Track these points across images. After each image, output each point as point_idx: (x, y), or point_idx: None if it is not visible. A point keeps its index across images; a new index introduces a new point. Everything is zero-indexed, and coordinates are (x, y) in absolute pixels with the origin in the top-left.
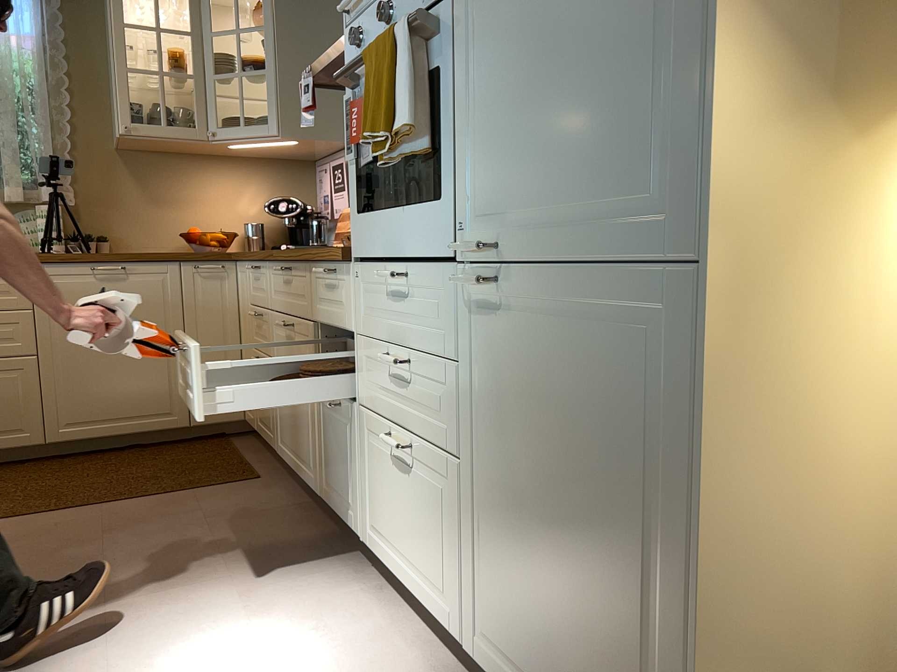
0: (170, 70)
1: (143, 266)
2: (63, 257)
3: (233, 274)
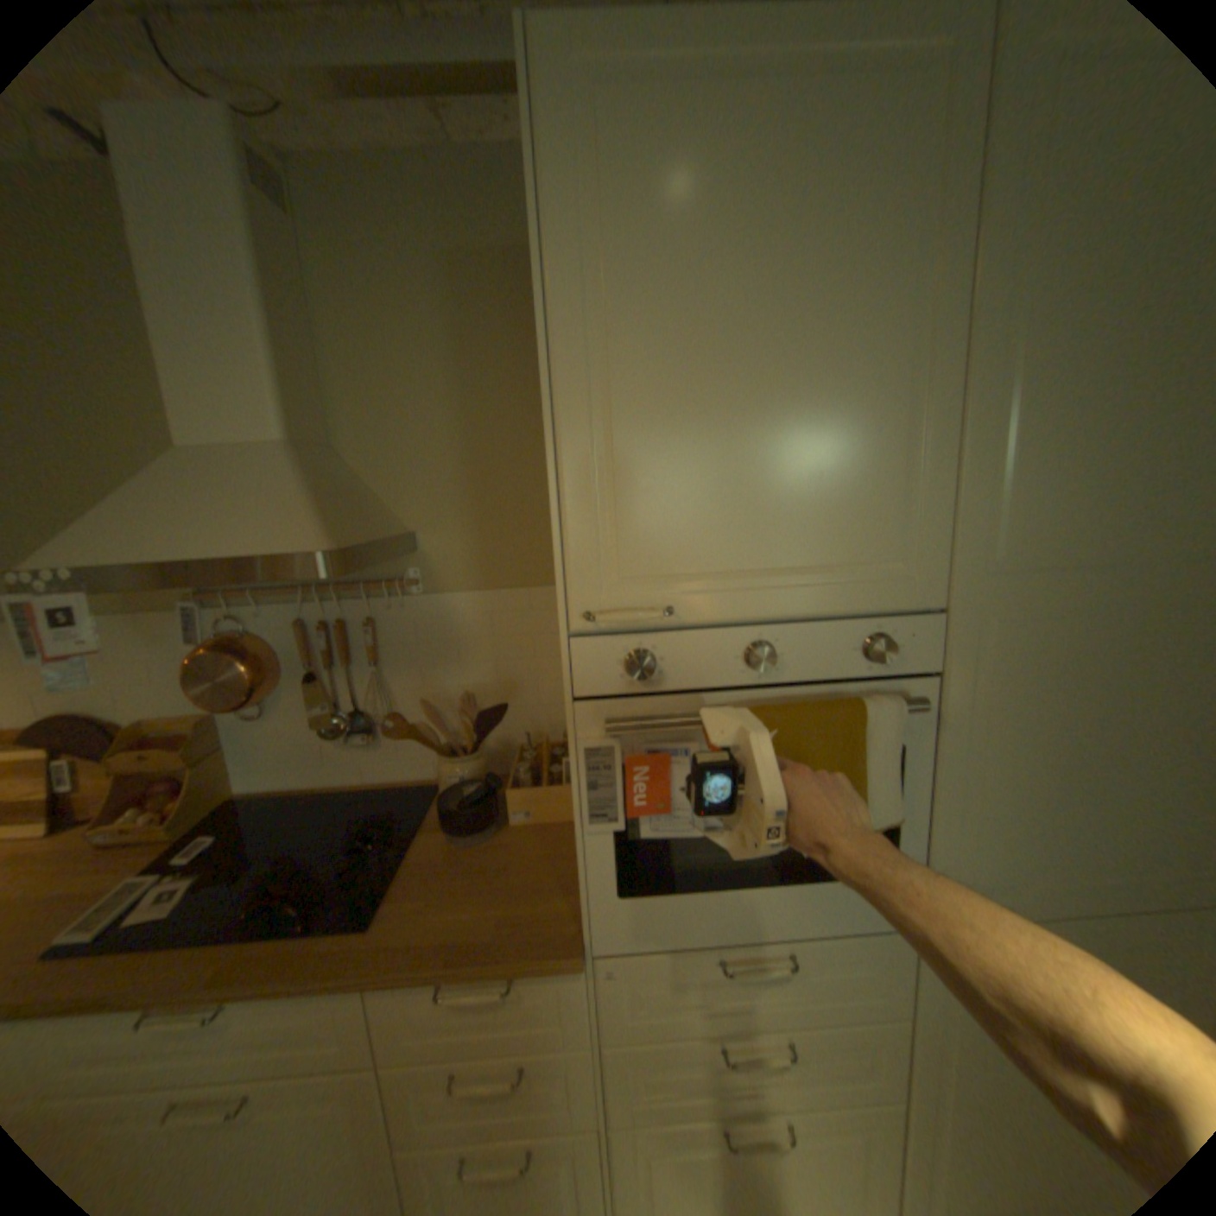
0: None
1: None
2: None
3: None
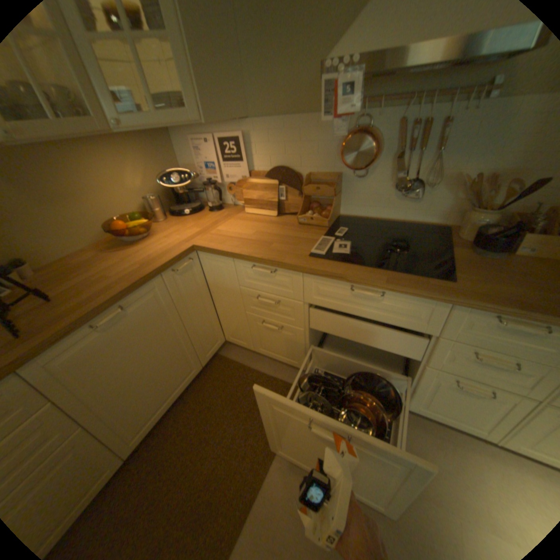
0: None
1: (136, 294)
2: (54, 337)
3: (197, 260)
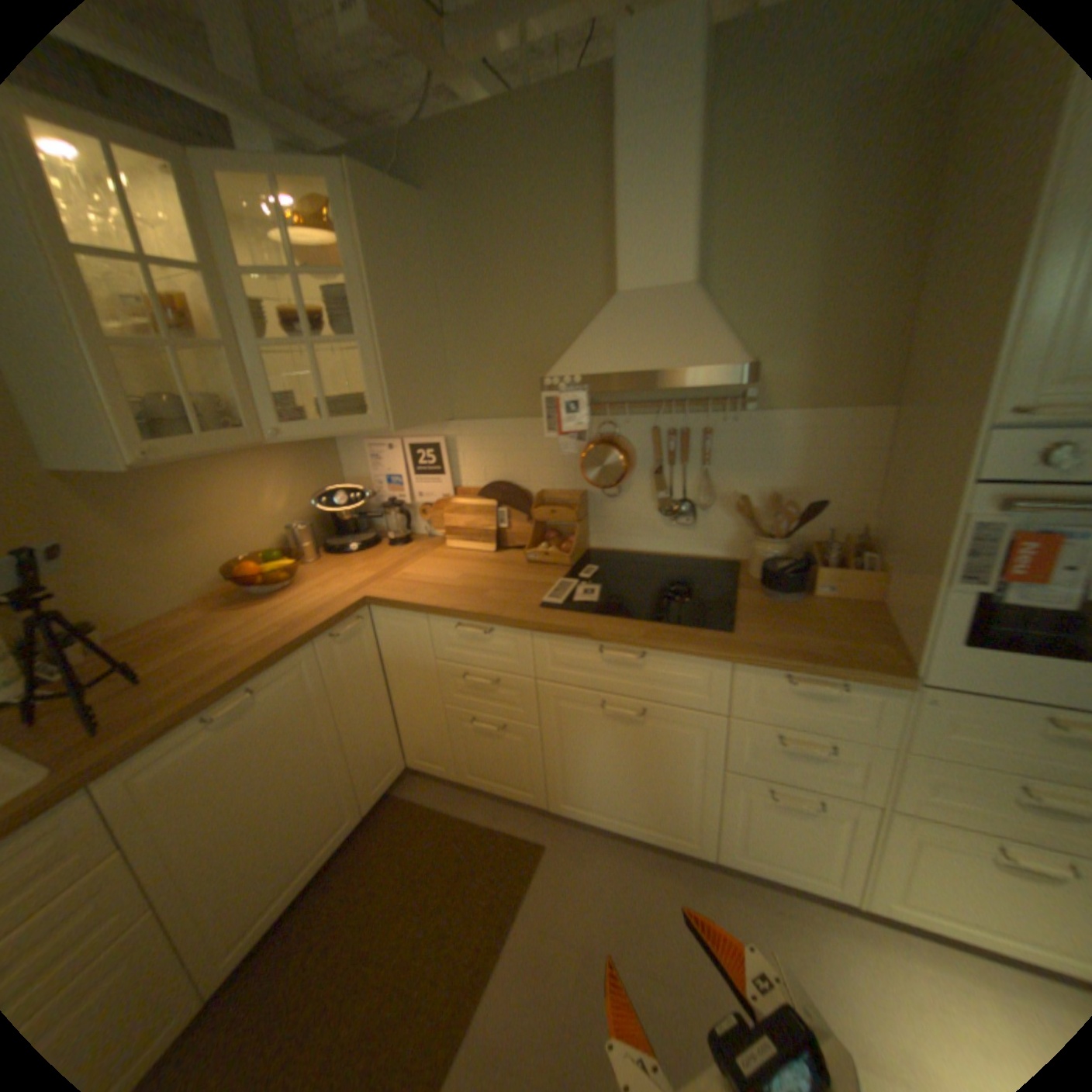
0: (166, 331)
1: (273, 672)
2: (152, 734)
3: (369, 621)
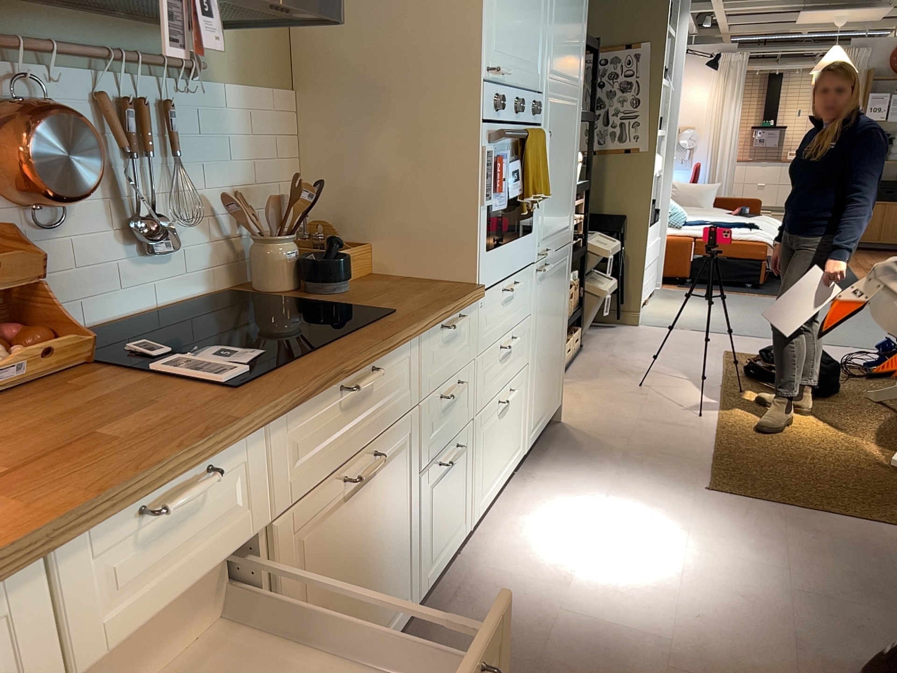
0: None
1: None
2: None
3: None
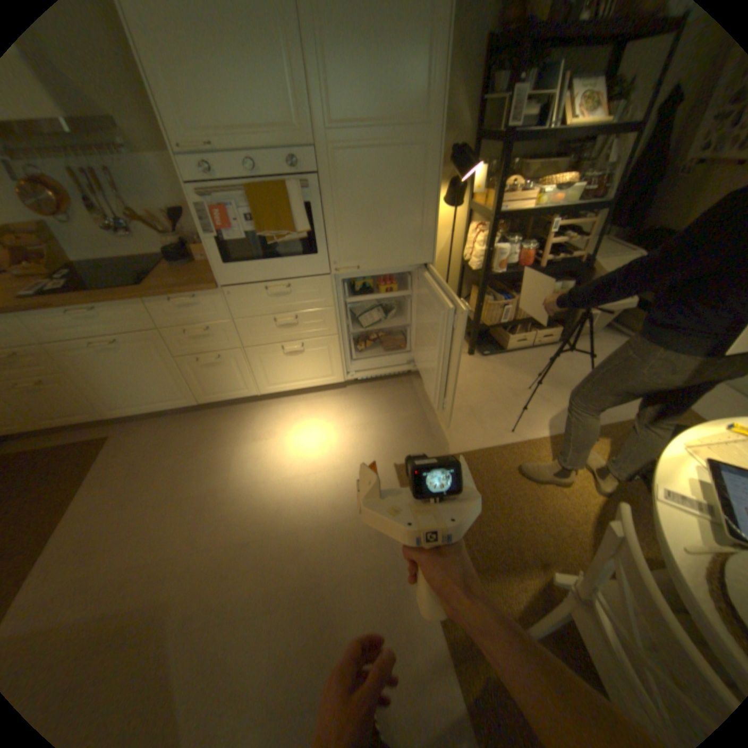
0: None
1: None
2: None
3: None
